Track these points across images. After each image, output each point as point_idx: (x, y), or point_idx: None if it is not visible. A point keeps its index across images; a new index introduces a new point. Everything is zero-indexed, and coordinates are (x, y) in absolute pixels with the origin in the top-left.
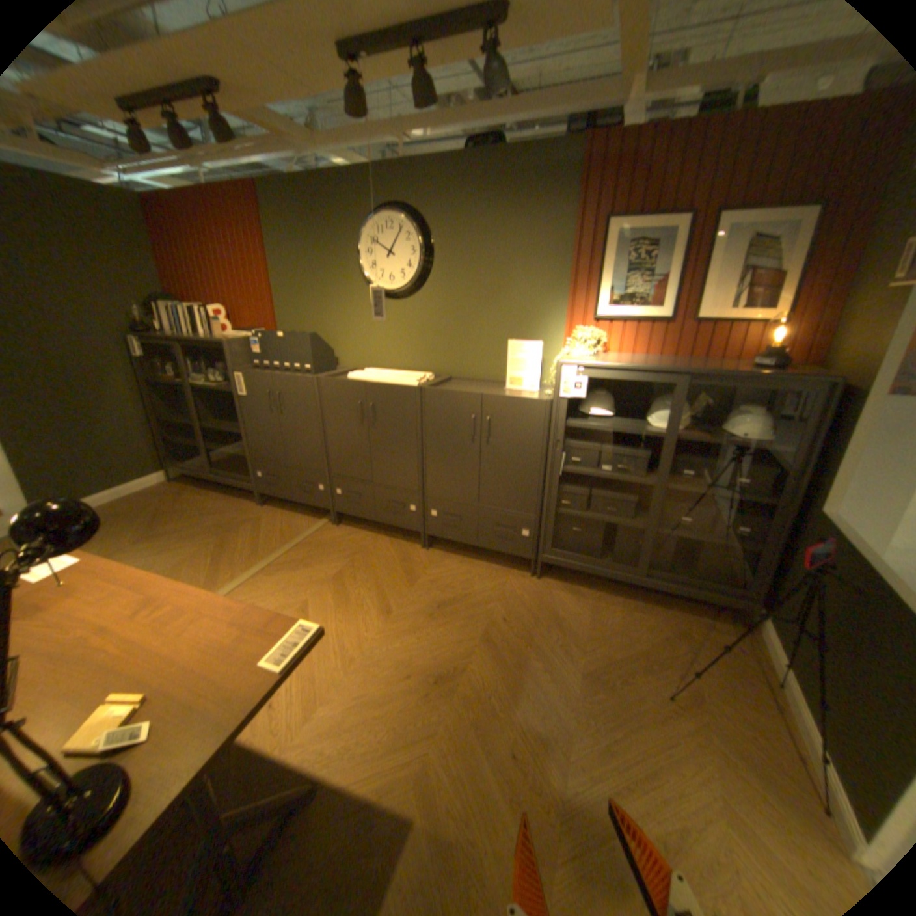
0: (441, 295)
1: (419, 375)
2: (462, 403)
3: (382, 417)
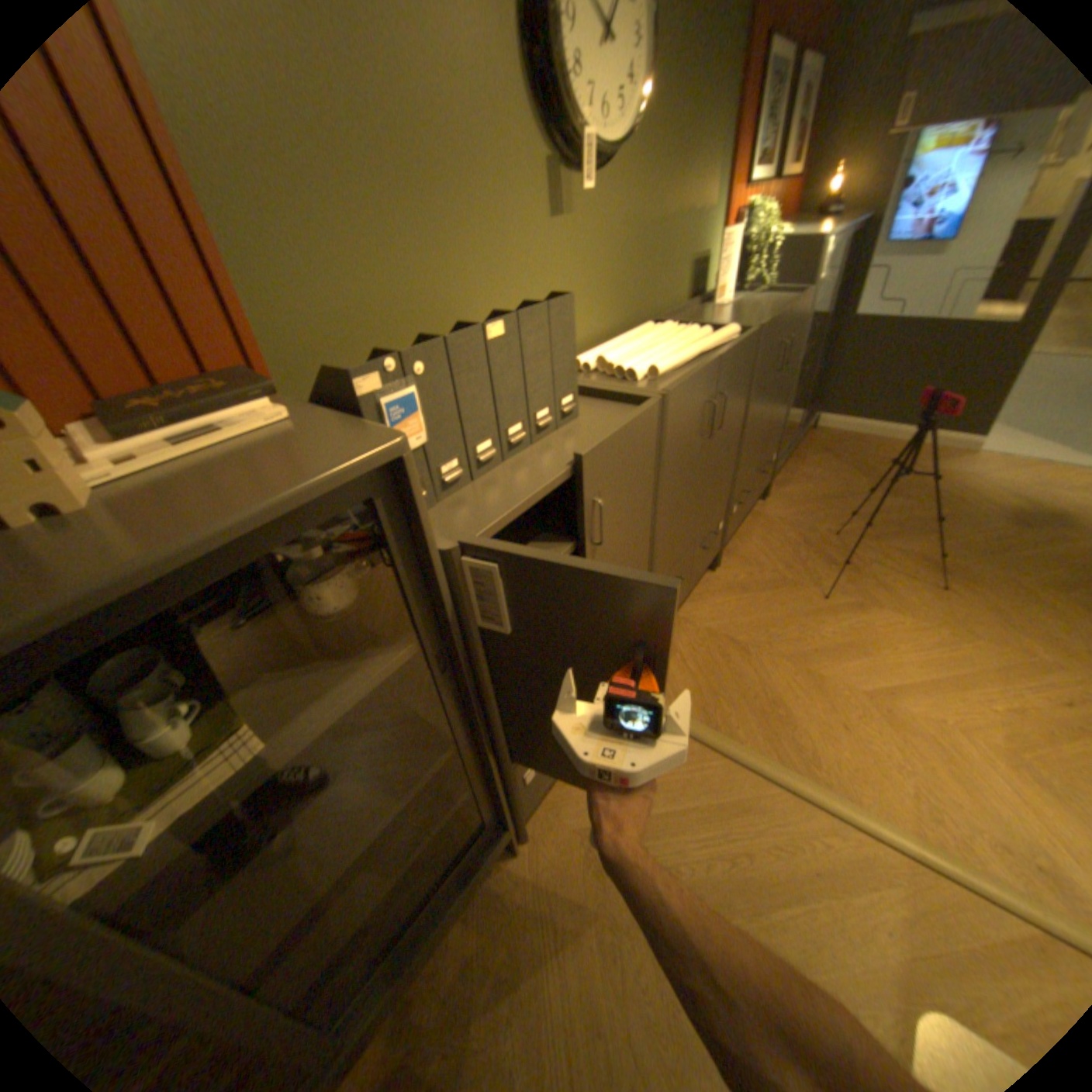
0: (644, 156)
1: (668, 325)
2: (780, 328)
3: (724, 409)
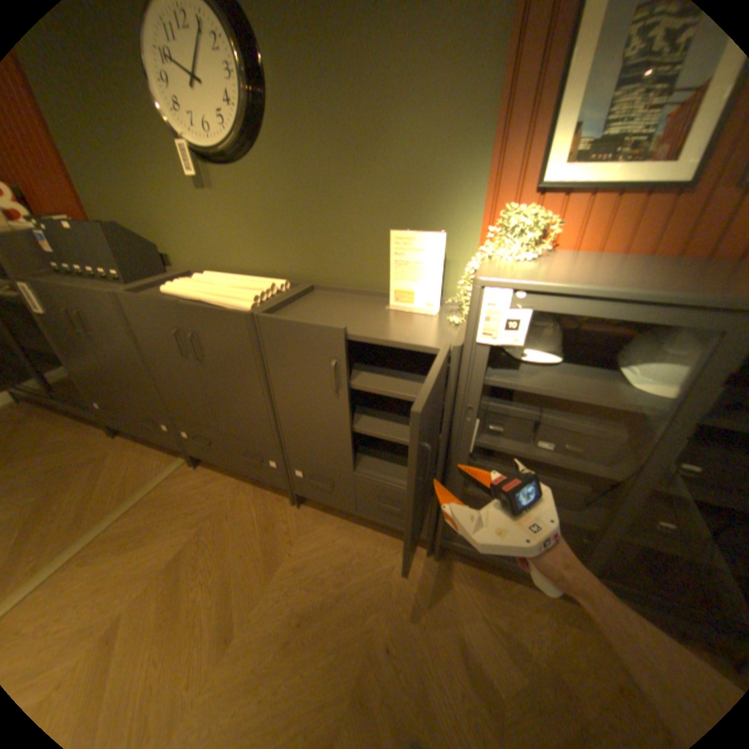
0: (285, 153)
1: (263, 283)
2: (314, 341)
3: (208, 352)
